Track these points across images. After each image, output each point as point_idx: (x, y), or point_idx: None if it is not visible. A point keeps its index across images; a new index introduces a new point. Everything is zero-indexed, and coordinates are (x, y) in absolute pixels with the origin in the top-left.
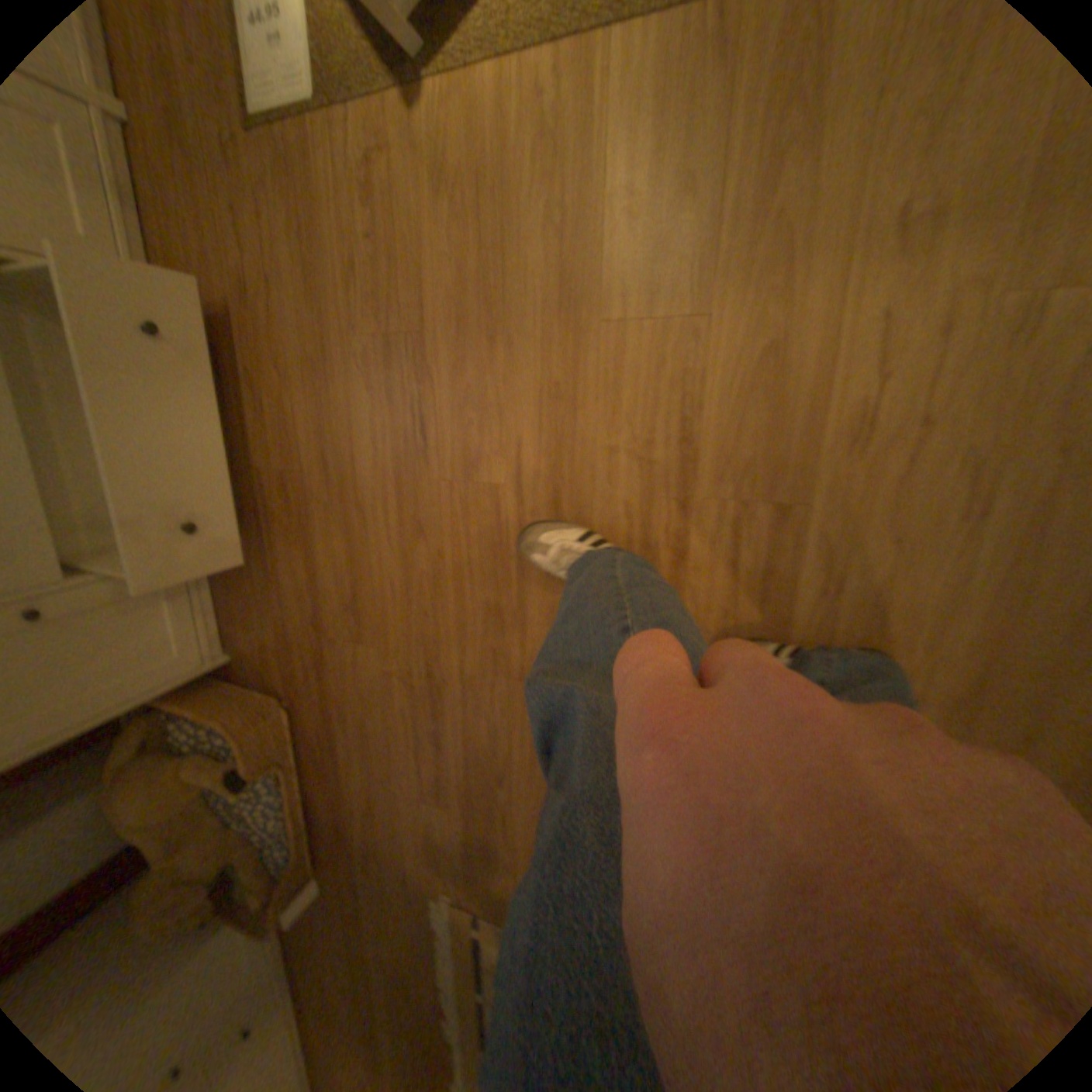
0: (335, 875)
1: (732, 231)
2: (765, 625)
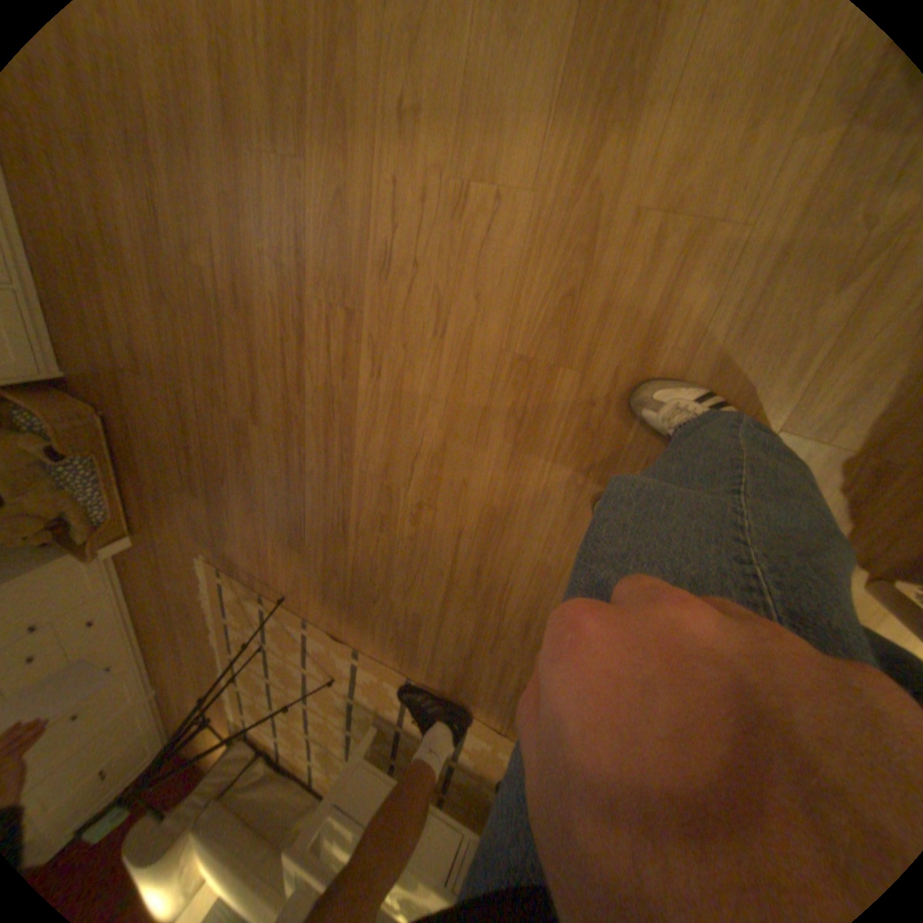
0: (140, 537)
1: (312, 94)
2: (344, 394)
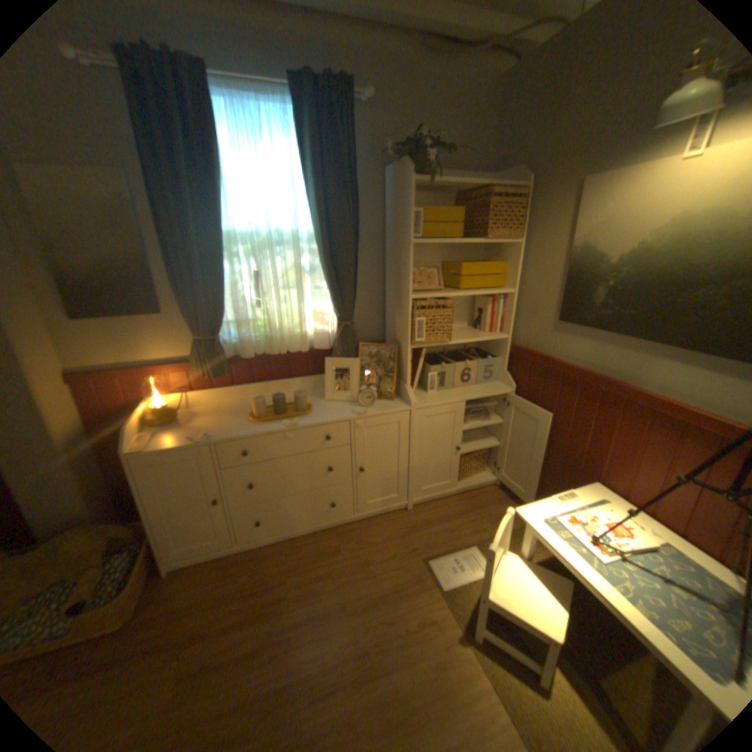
0: None
1: None
2: None
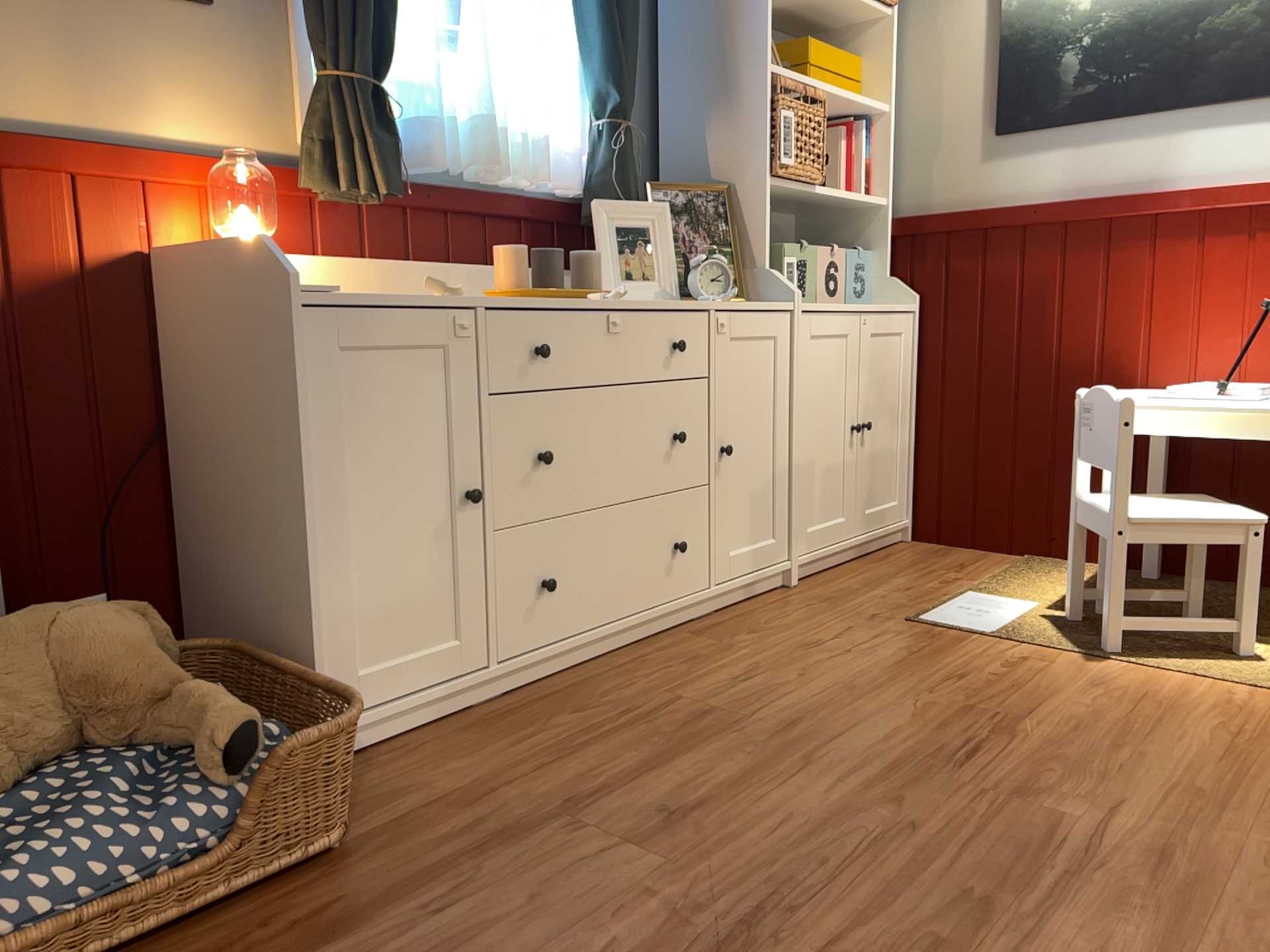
0: None
1: None
2: None
